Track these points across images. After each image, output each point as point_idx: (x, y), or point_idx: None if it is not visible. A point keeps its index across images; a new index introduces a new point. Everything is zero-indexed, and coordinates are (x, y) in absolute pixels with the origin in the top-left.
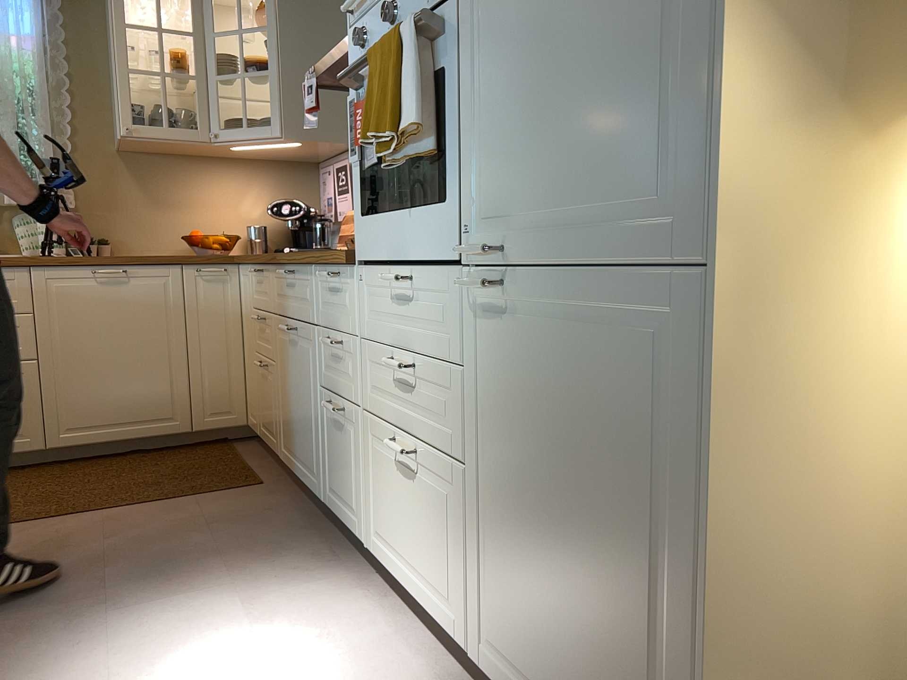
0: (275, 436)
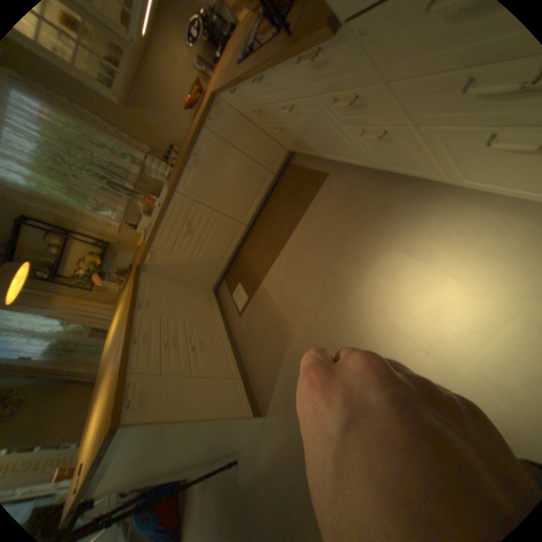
0: (313, 150)
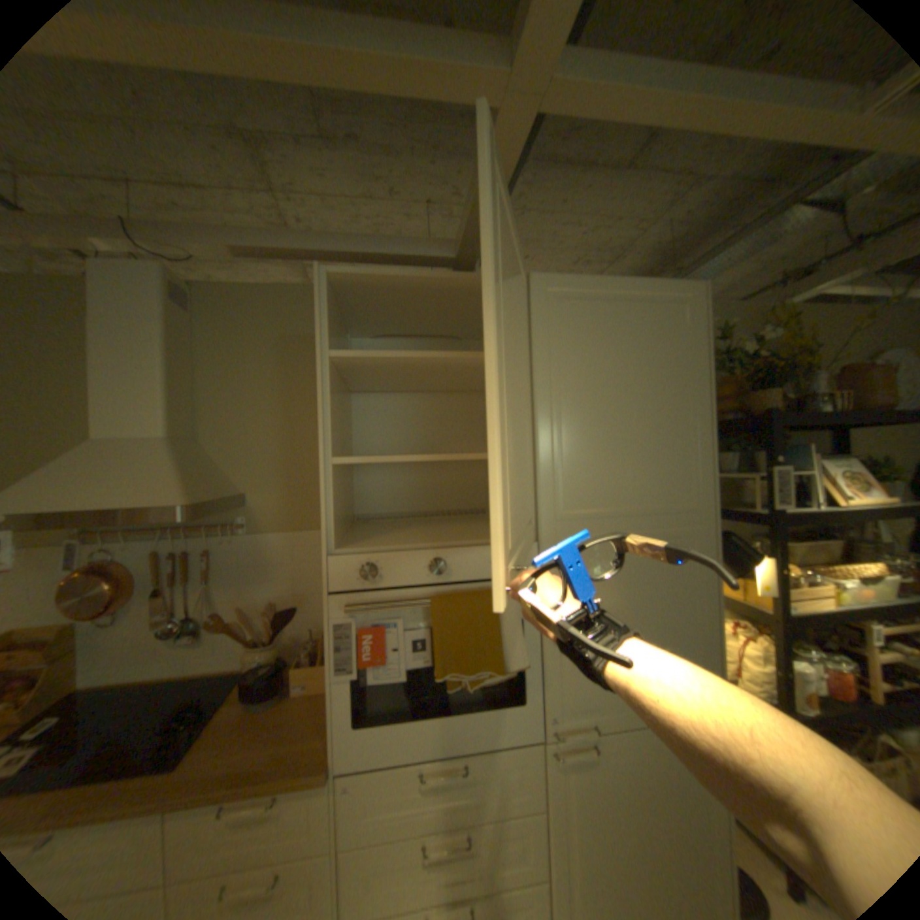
0: None
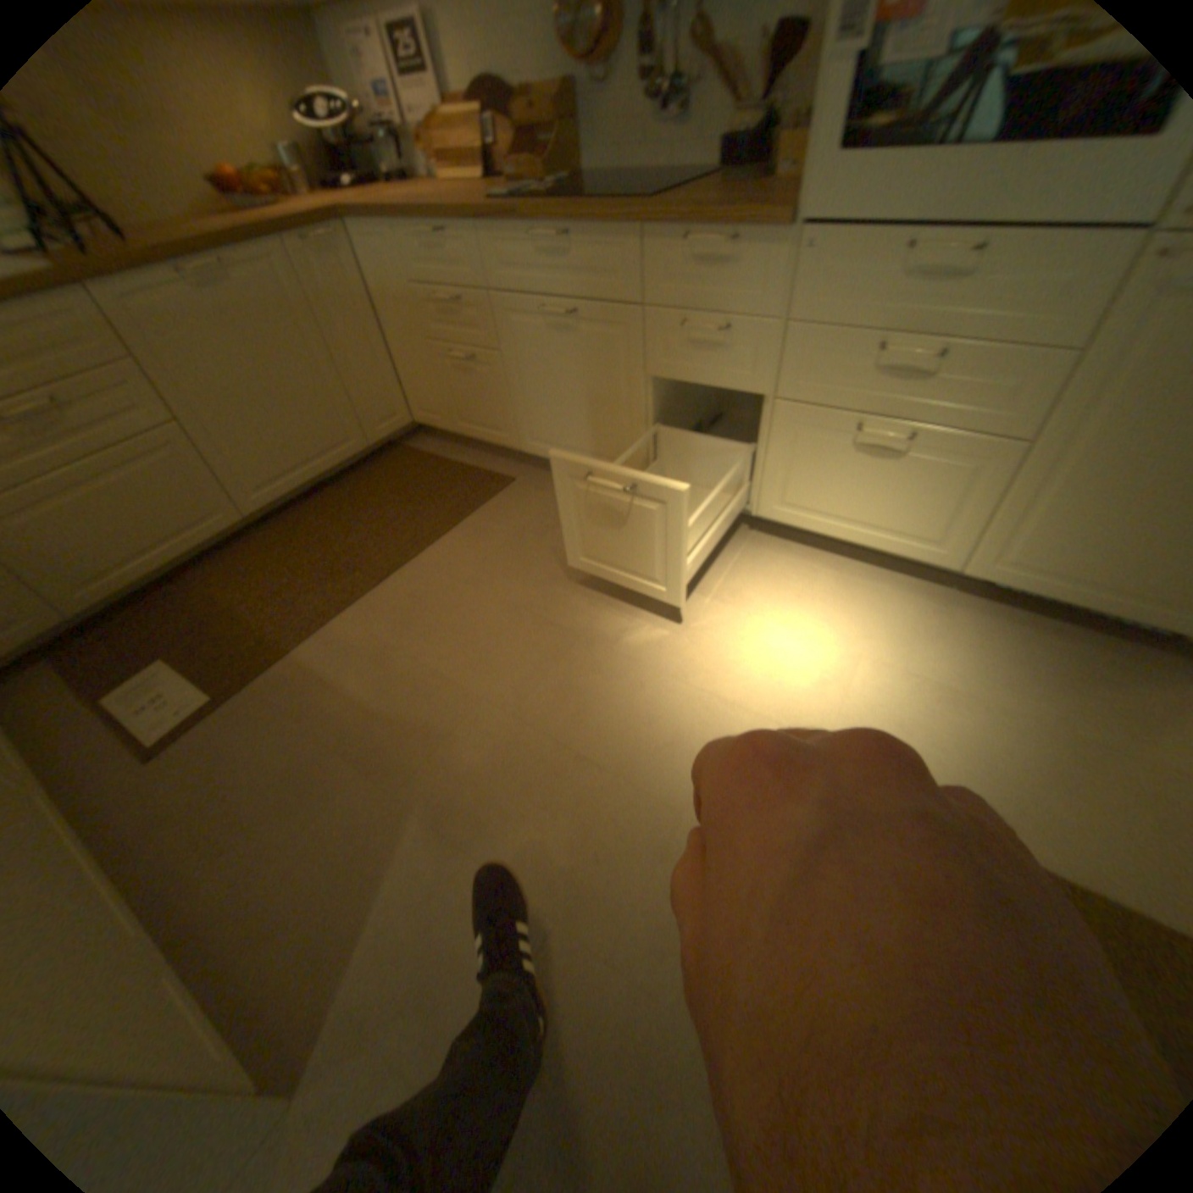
0: (502, 428)
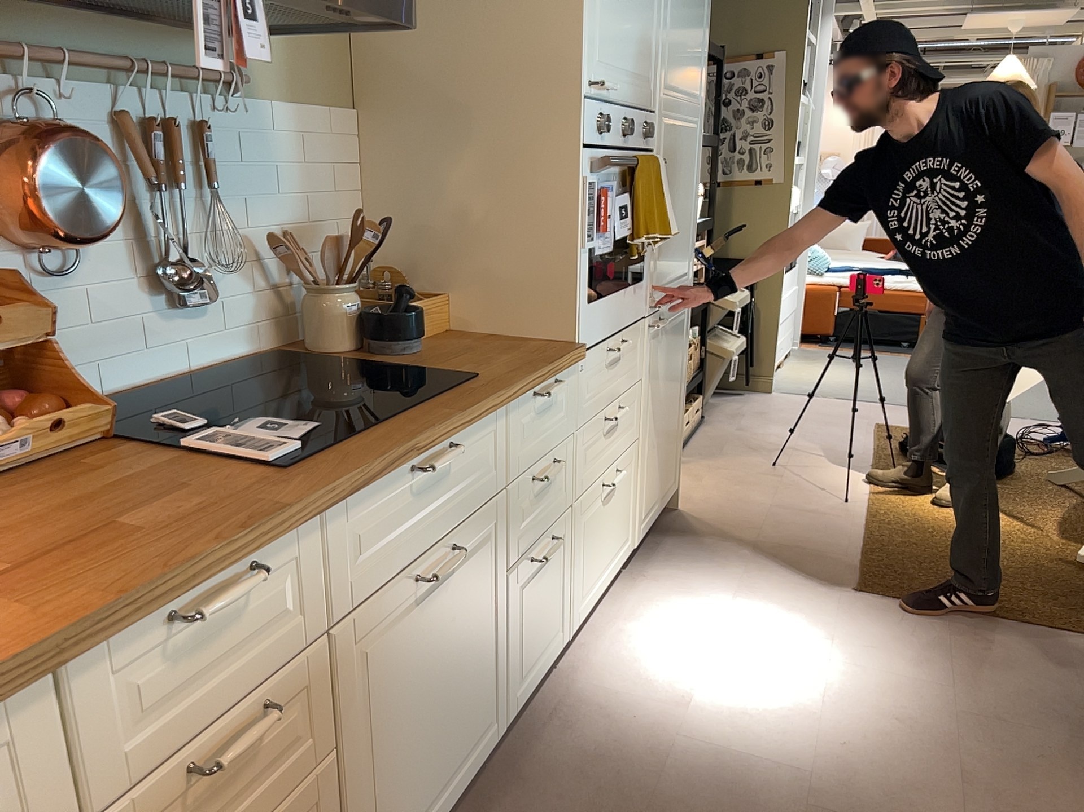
0: None
